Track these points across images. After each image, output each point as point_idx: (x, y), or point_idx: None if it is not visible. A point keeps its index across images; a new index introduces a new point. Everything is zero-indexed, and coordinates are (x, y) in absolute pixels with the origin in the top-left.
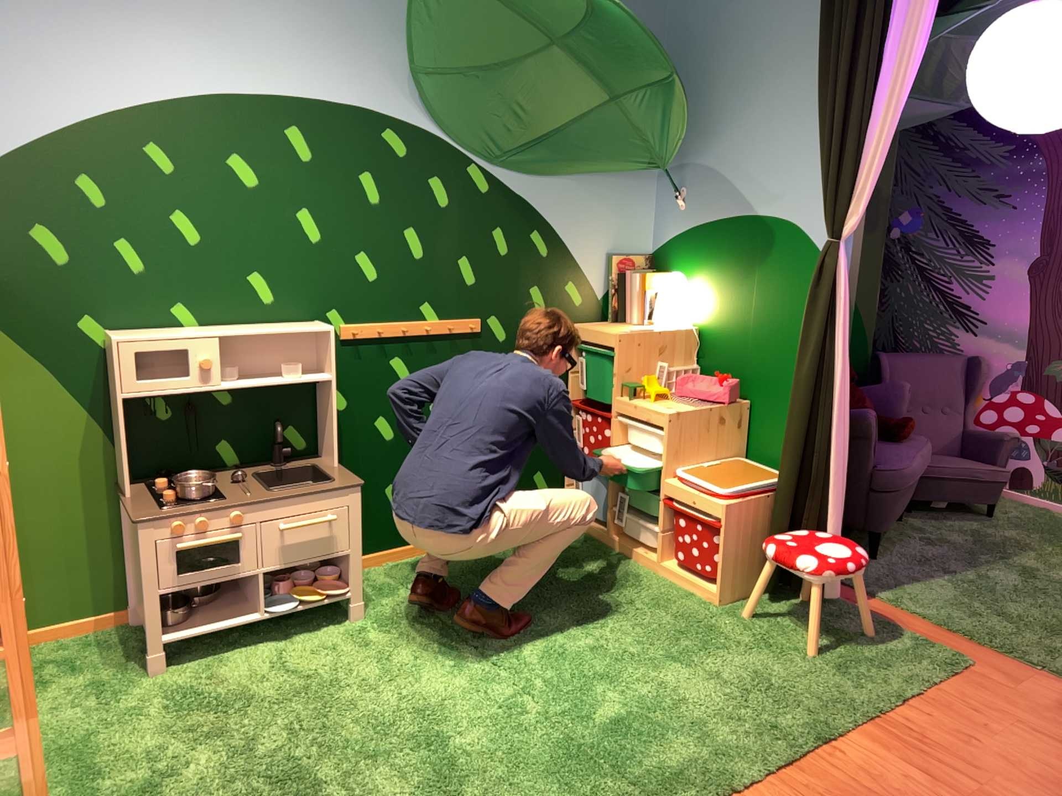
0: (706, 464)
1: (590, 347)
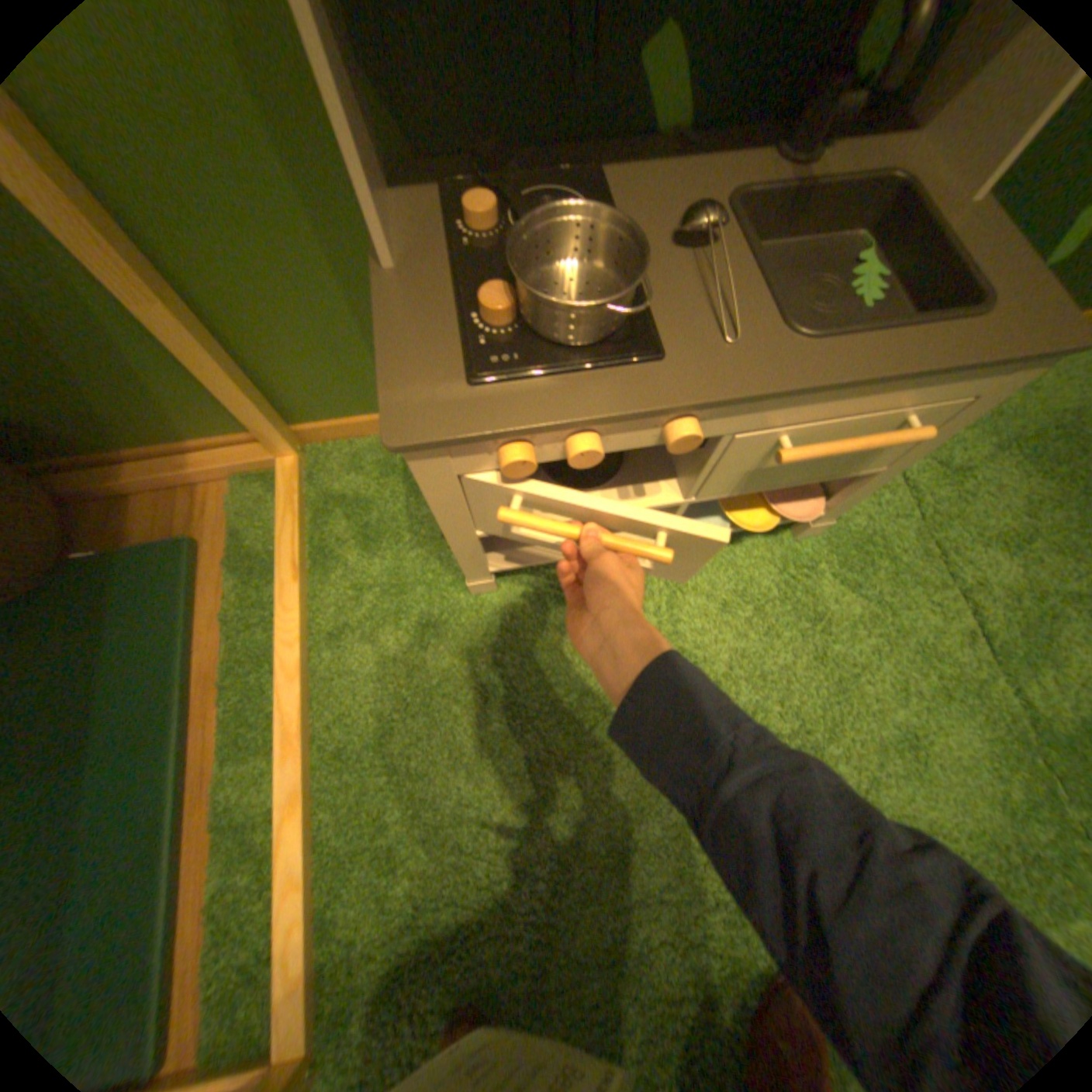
0: None
1: None
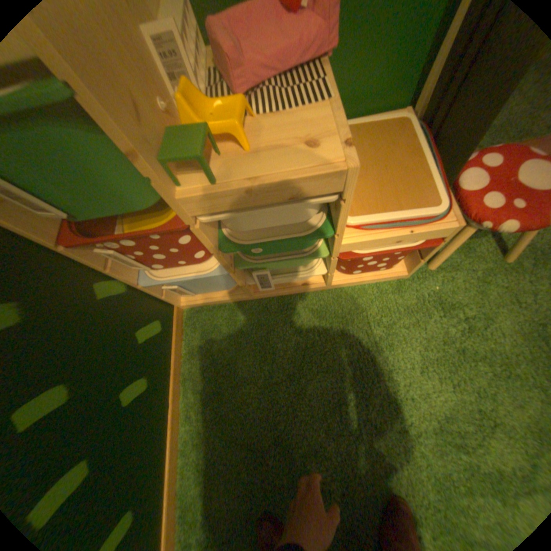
0: None
1: None
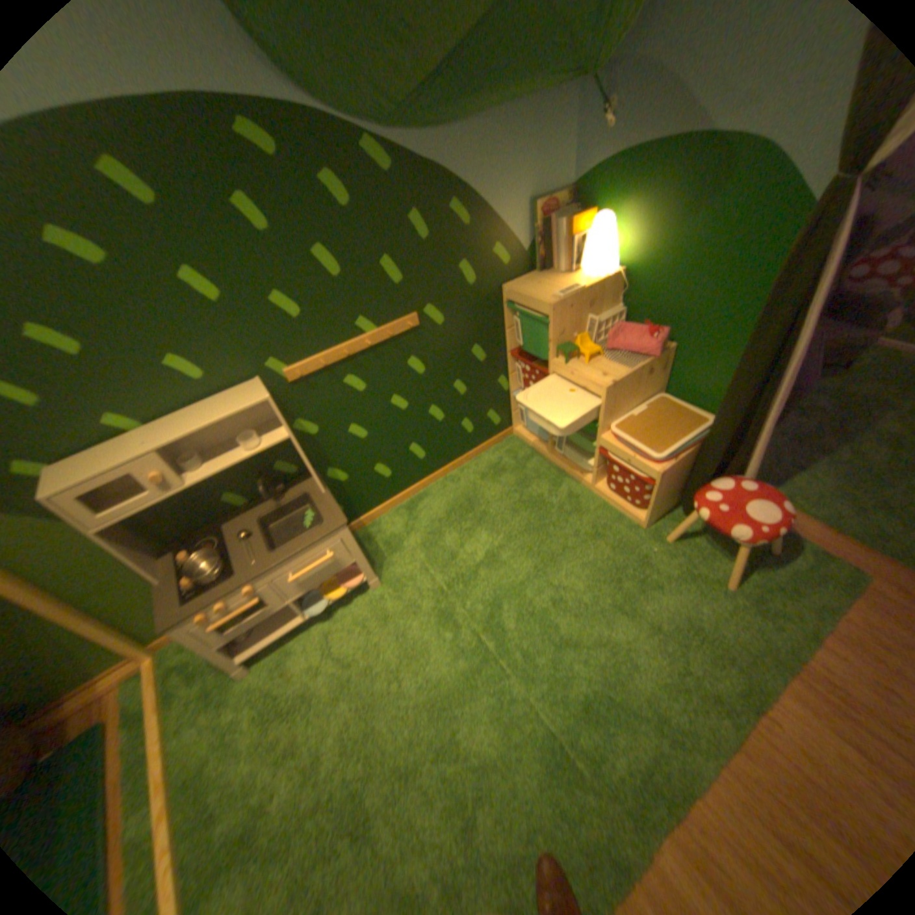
0: (633, 411)
1: (522, 308)
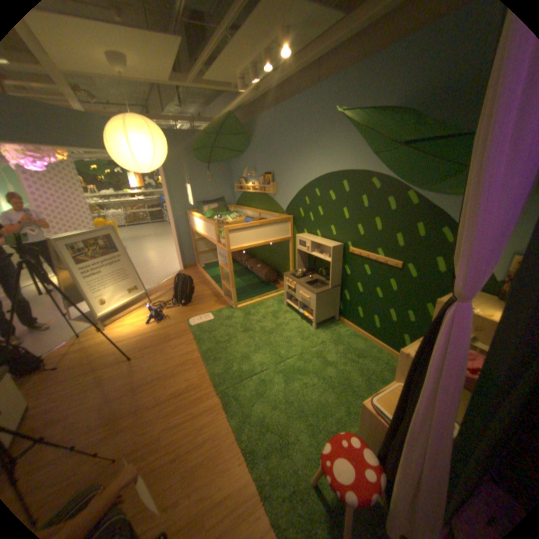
0: None
1: None
